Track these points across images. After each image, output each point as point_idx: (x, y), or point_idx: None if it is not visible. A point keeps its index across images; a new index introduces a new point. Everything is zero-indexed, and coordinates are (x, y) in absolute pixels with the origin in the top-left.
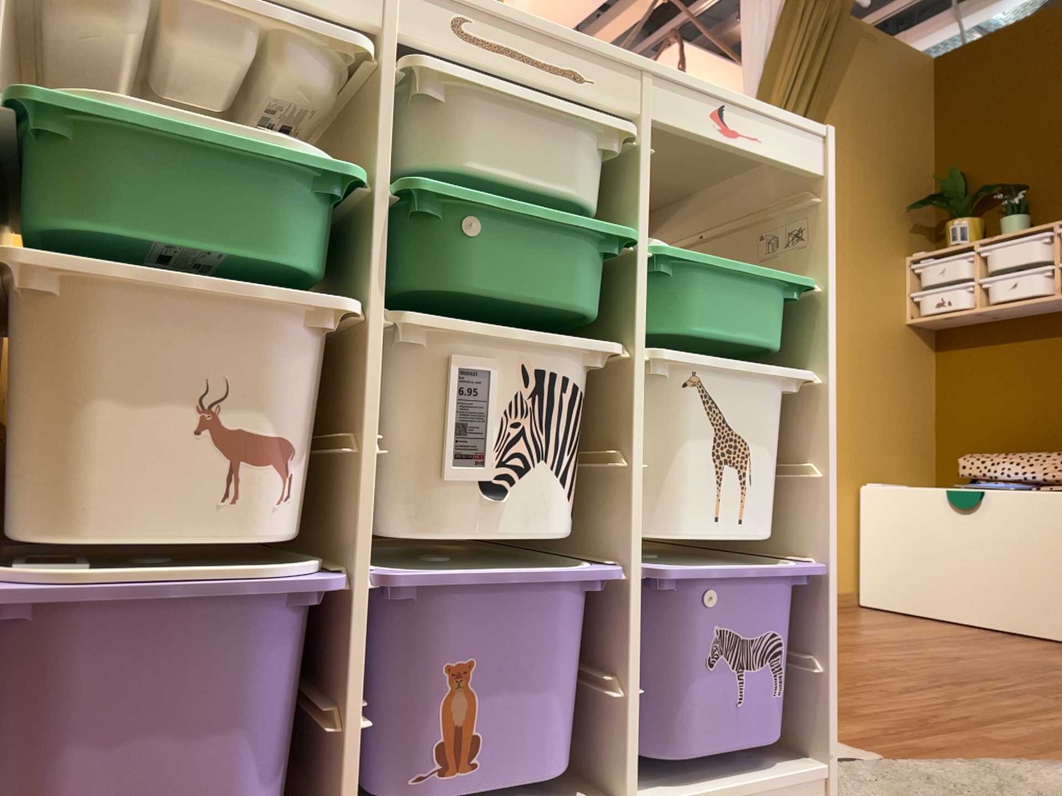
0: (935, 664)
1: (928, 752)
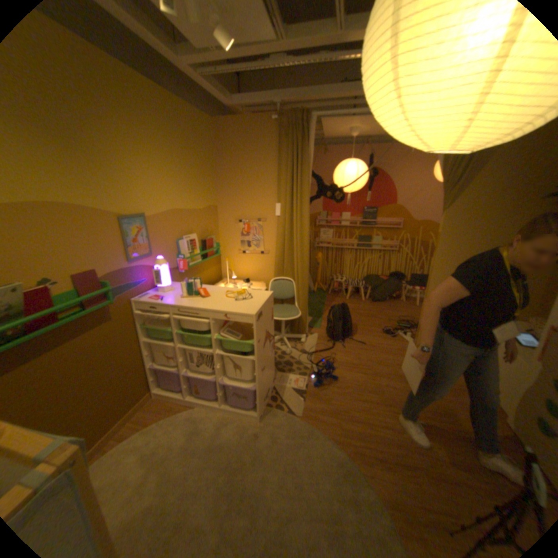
0: (403, 399)
1: (314, 424)
